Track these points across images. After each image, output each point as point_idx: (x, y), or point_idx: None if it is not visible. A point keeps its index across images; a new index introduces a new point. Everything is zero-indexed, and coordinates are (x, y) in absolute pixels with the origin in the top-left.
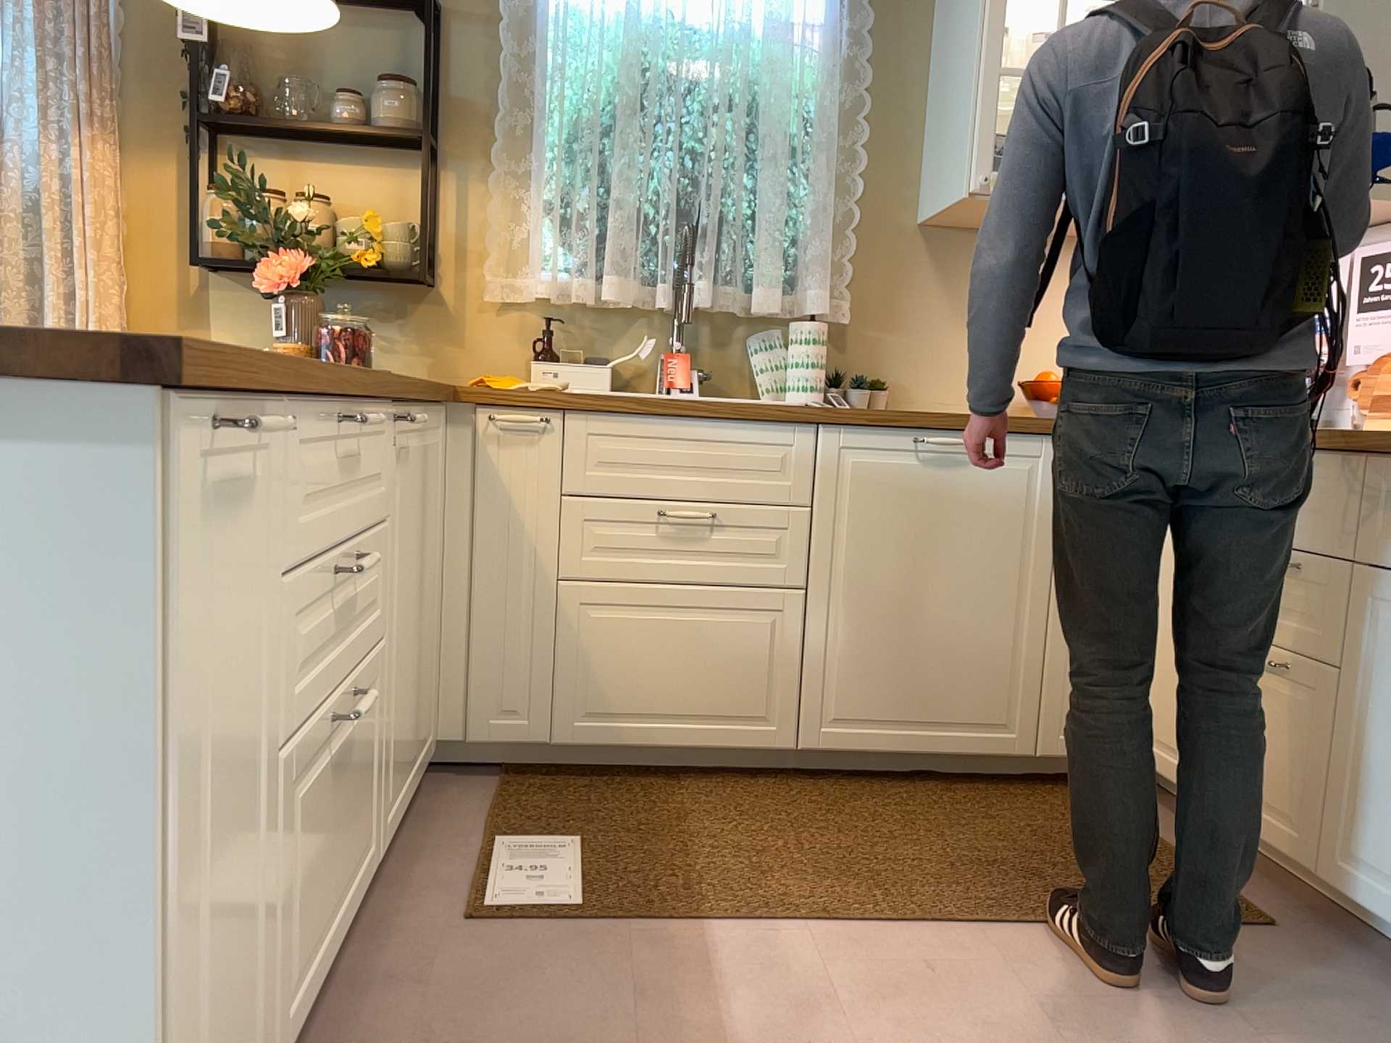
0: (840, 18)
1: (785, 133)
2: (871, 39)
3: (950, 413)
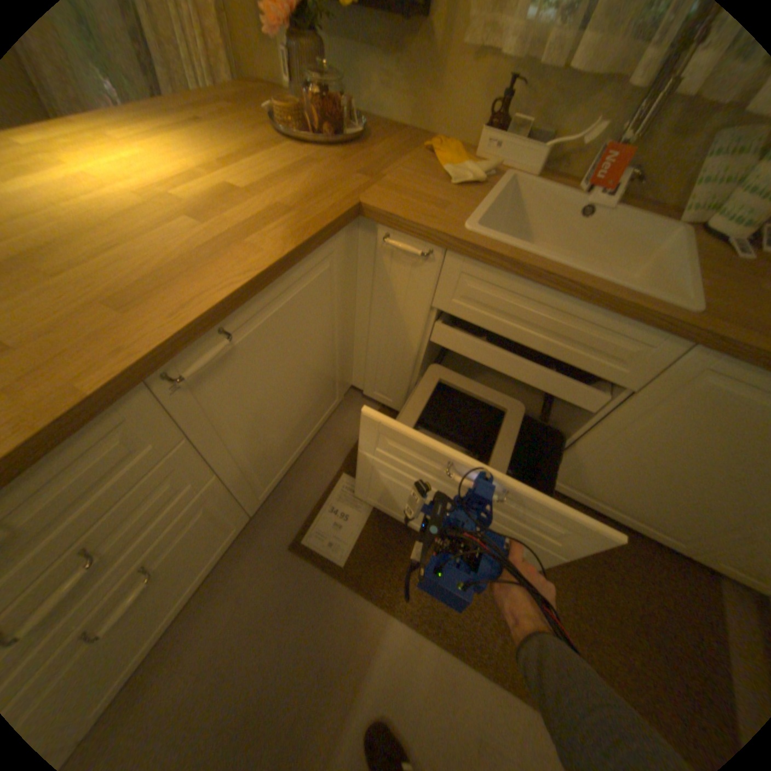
0: None
1: None
2: None
3: None
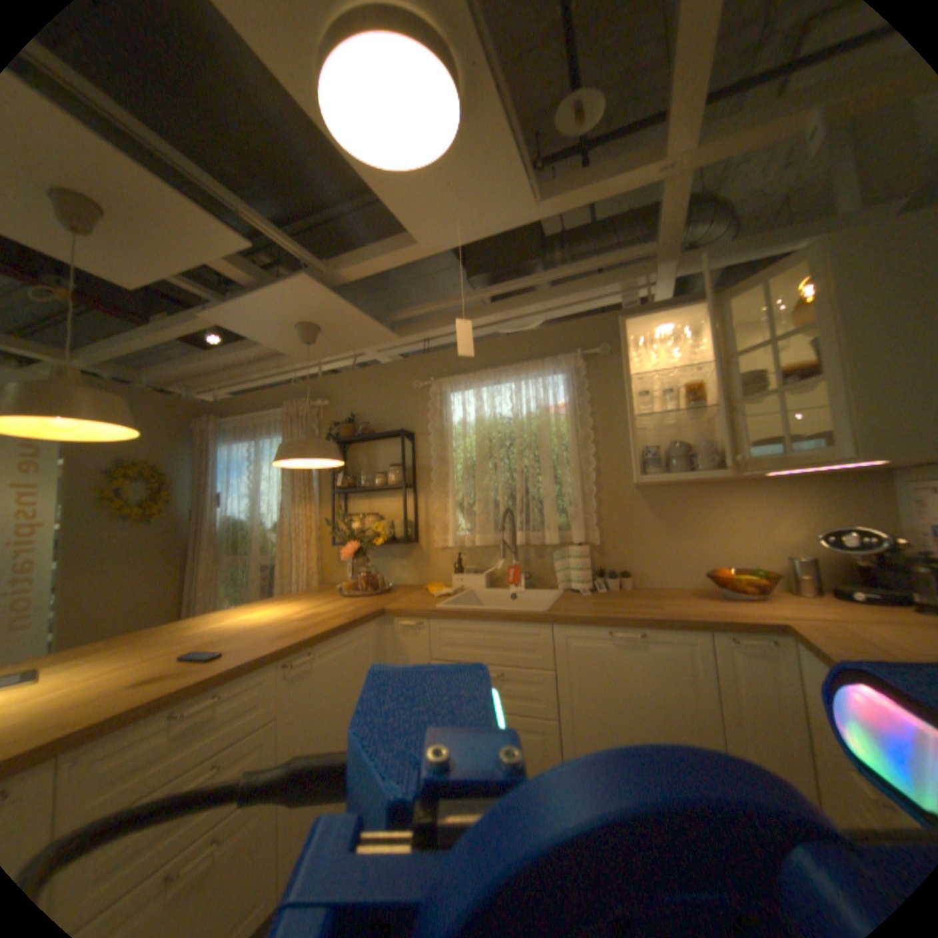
0: (575, 397)
1: (550, 457)
2: (594, 403)
3: (633, 614)
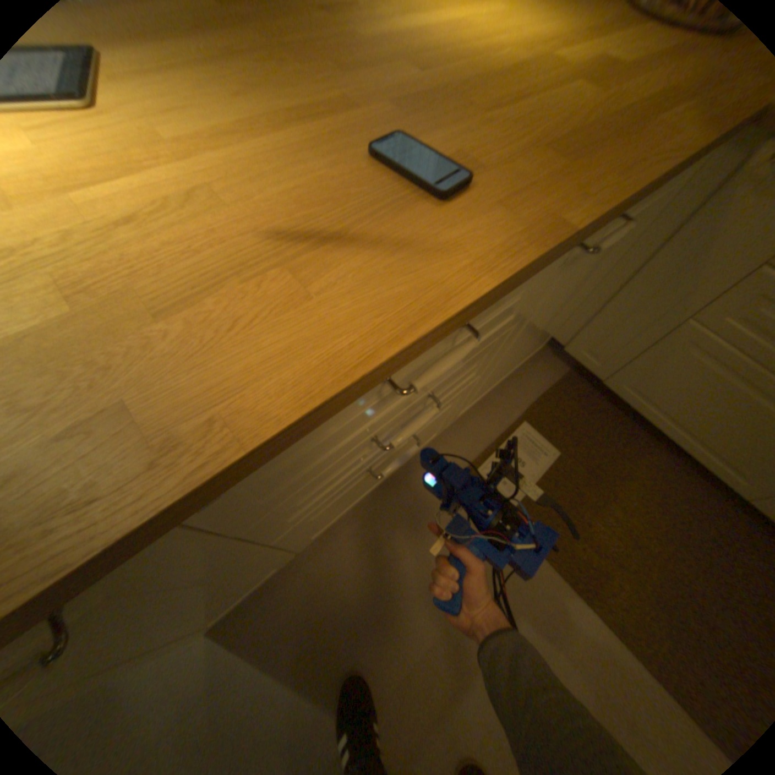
0: None
1: None
2: None
3: None
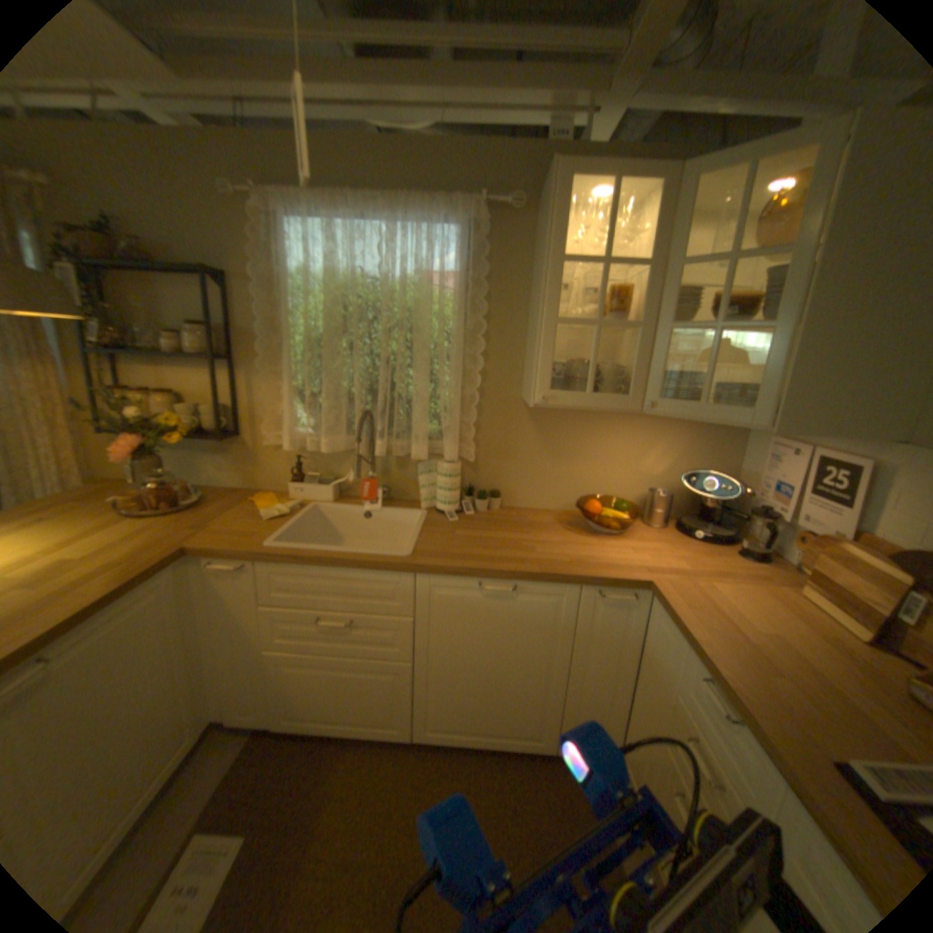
0: (468, 266)
1: (427, 349)
2: (490, 280)
3: (505, 562)
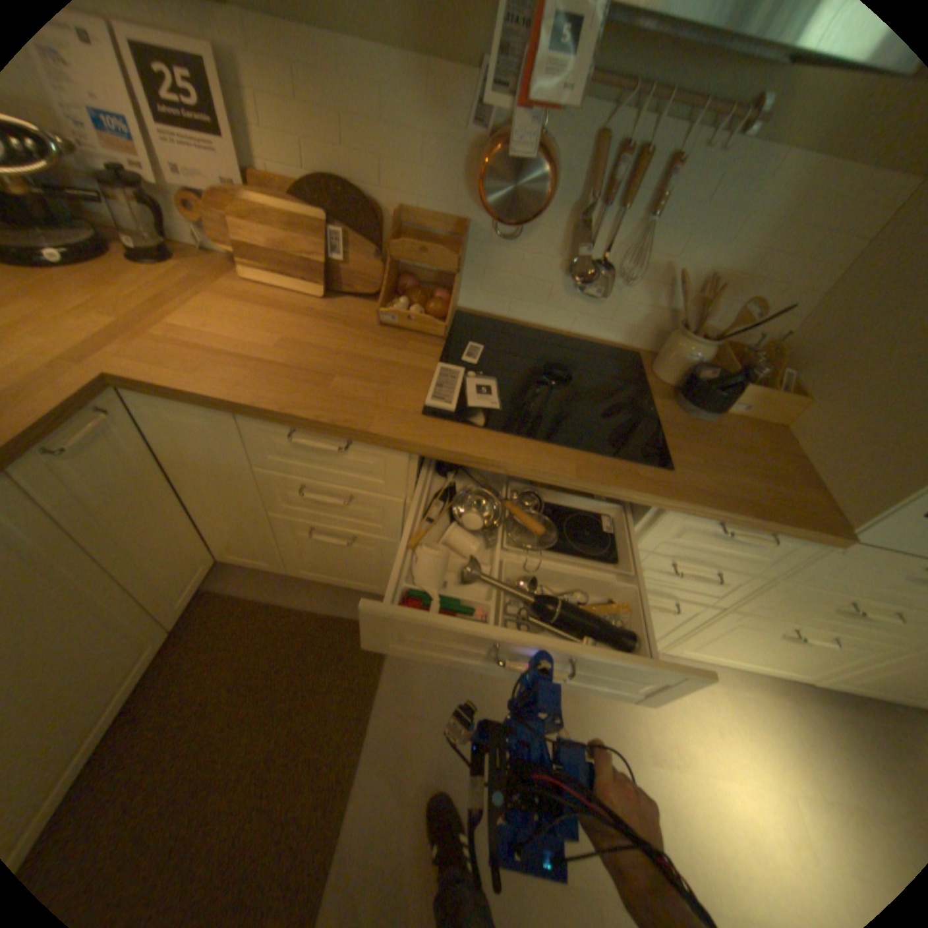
0: None
1: None
2: None
3: None
